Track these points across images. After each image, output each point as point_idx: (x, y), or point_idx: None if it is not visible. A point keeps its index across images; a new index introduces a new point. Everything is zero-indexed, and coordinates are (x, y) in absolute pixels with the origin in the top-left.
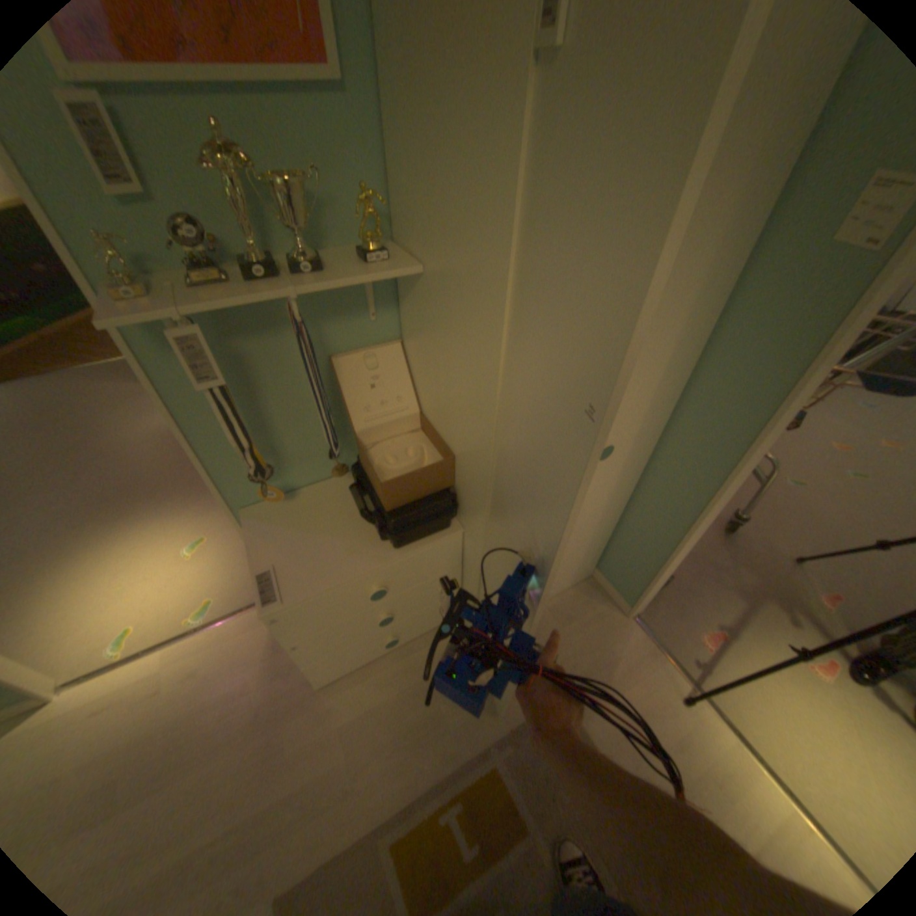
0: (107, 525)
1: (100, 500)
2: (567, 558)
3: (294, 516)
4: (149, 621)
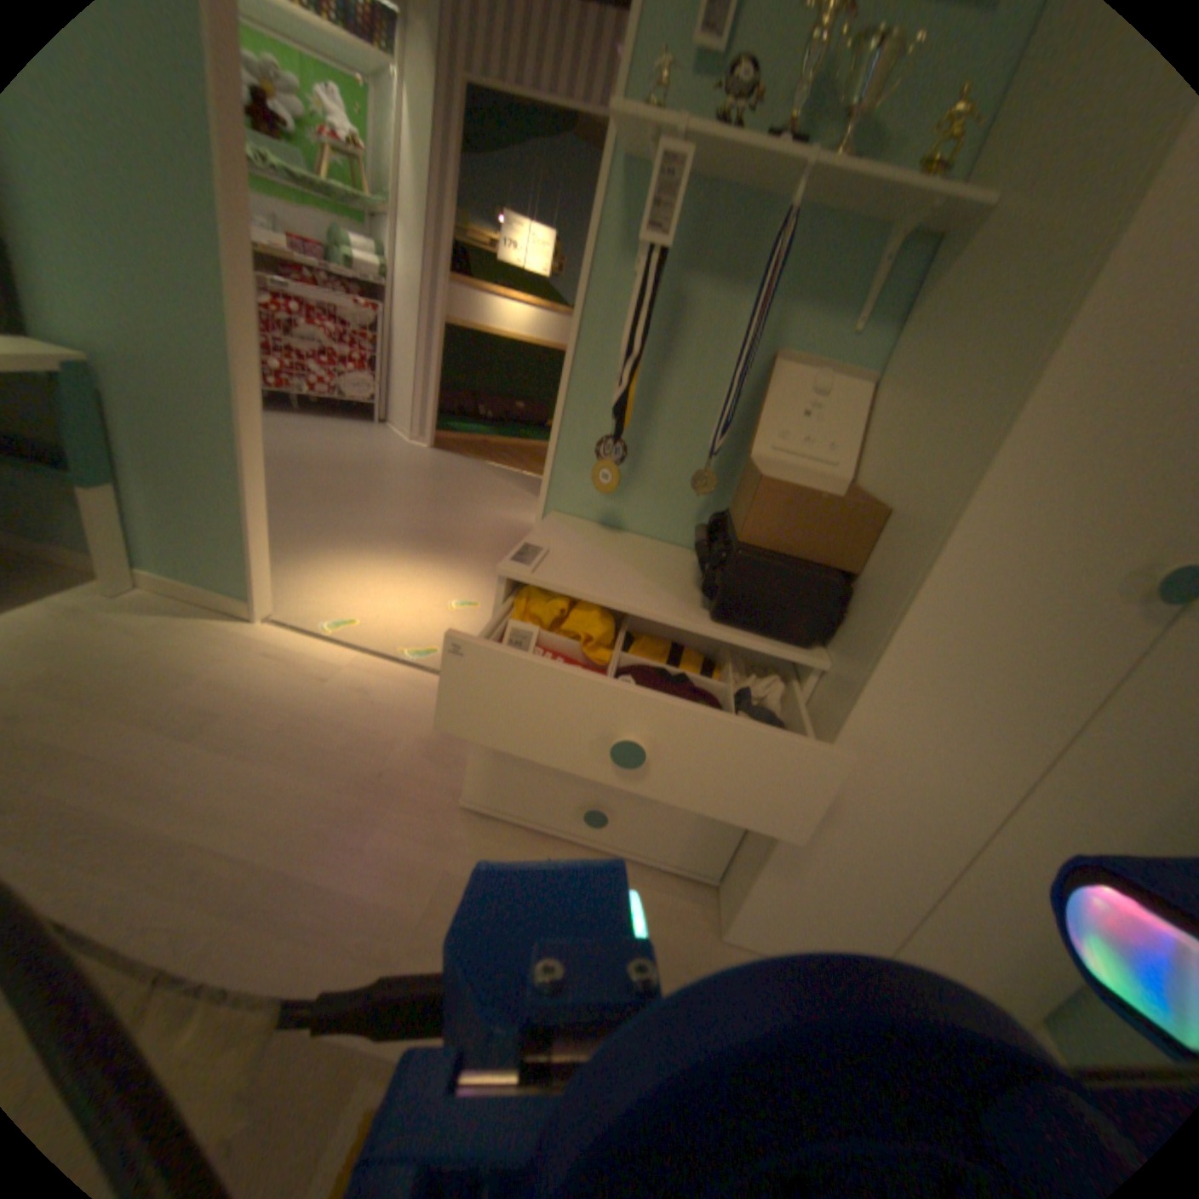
0: (416, 552)
1: (428, 536)
2: (1001, 909)
3: (605, 543)
4: (377, 630)
